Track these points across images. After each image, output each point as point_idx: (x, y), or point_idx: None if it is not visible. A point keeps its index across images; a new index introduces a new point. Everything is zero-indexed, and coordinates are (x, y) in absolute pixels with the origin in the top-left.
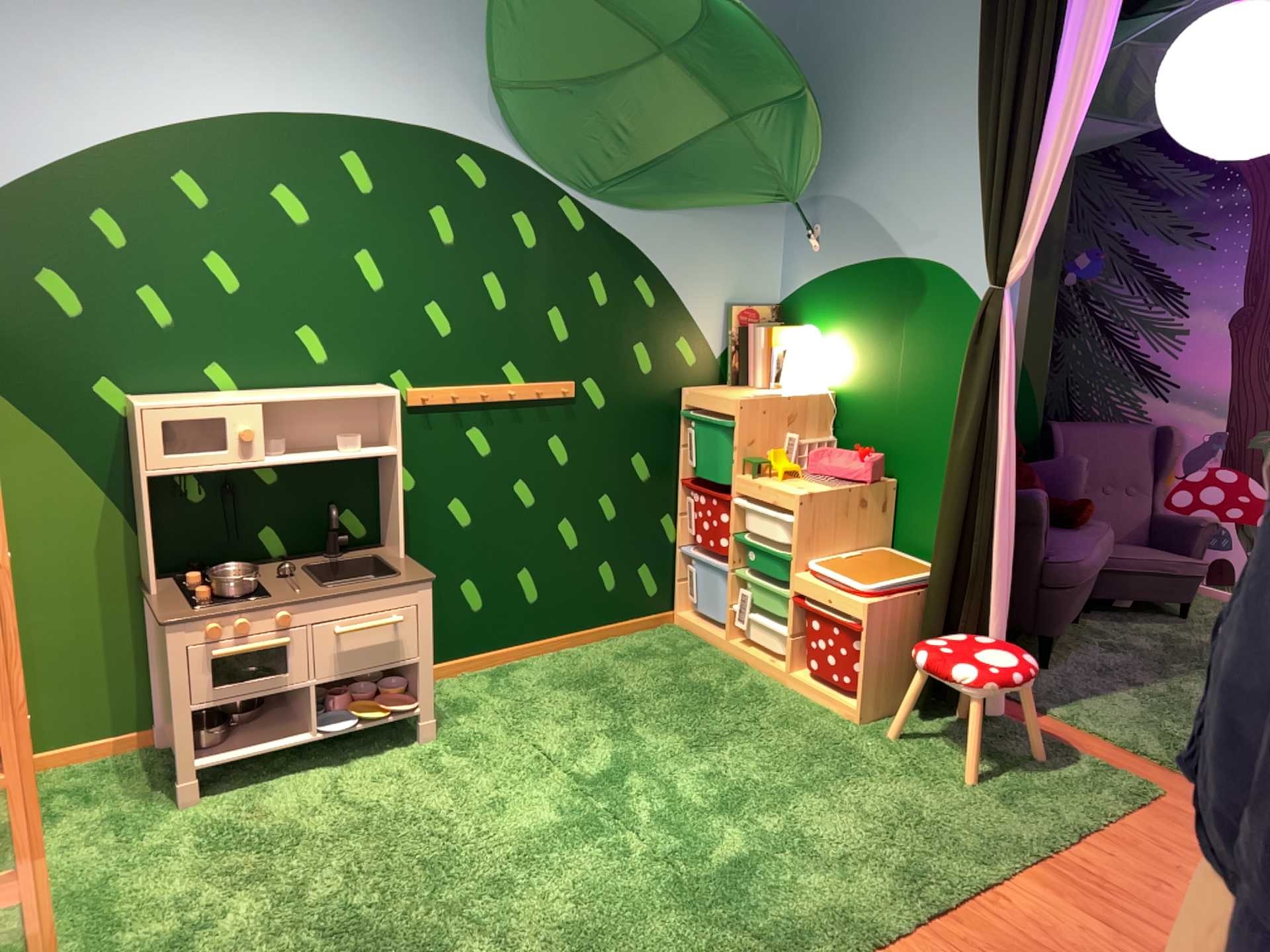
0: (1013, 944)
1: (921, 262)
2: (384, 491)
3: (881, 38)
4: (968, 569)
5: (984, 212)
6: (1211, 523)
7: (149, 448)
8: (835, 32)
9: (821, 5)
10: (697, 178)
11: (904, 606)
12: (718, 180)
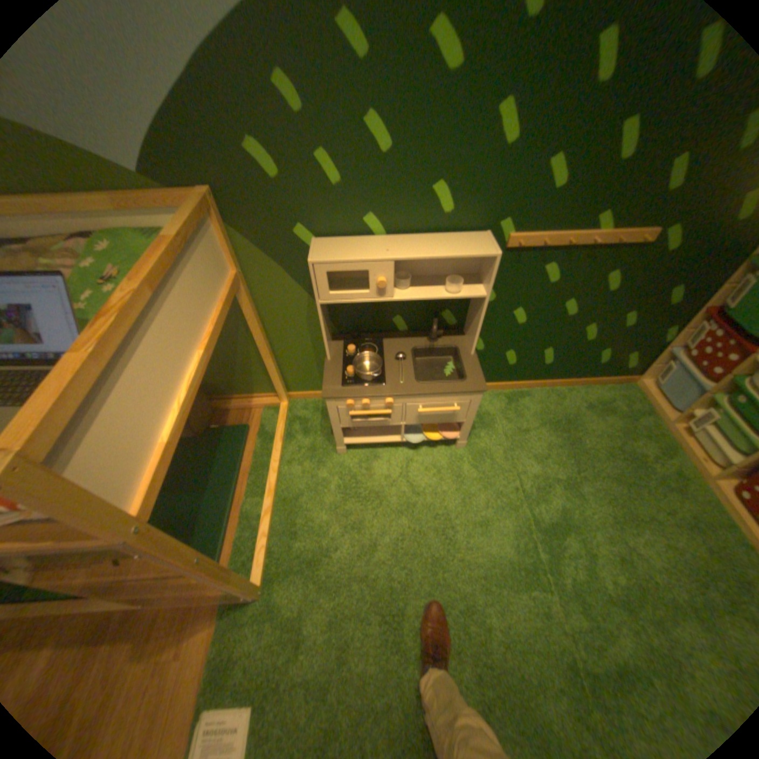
0: None
1: None
2: (472, 308)
3: None
4: None
5: None
6: None
7: (320, 288)
8: None
9: None
10: None
11: None
12: None
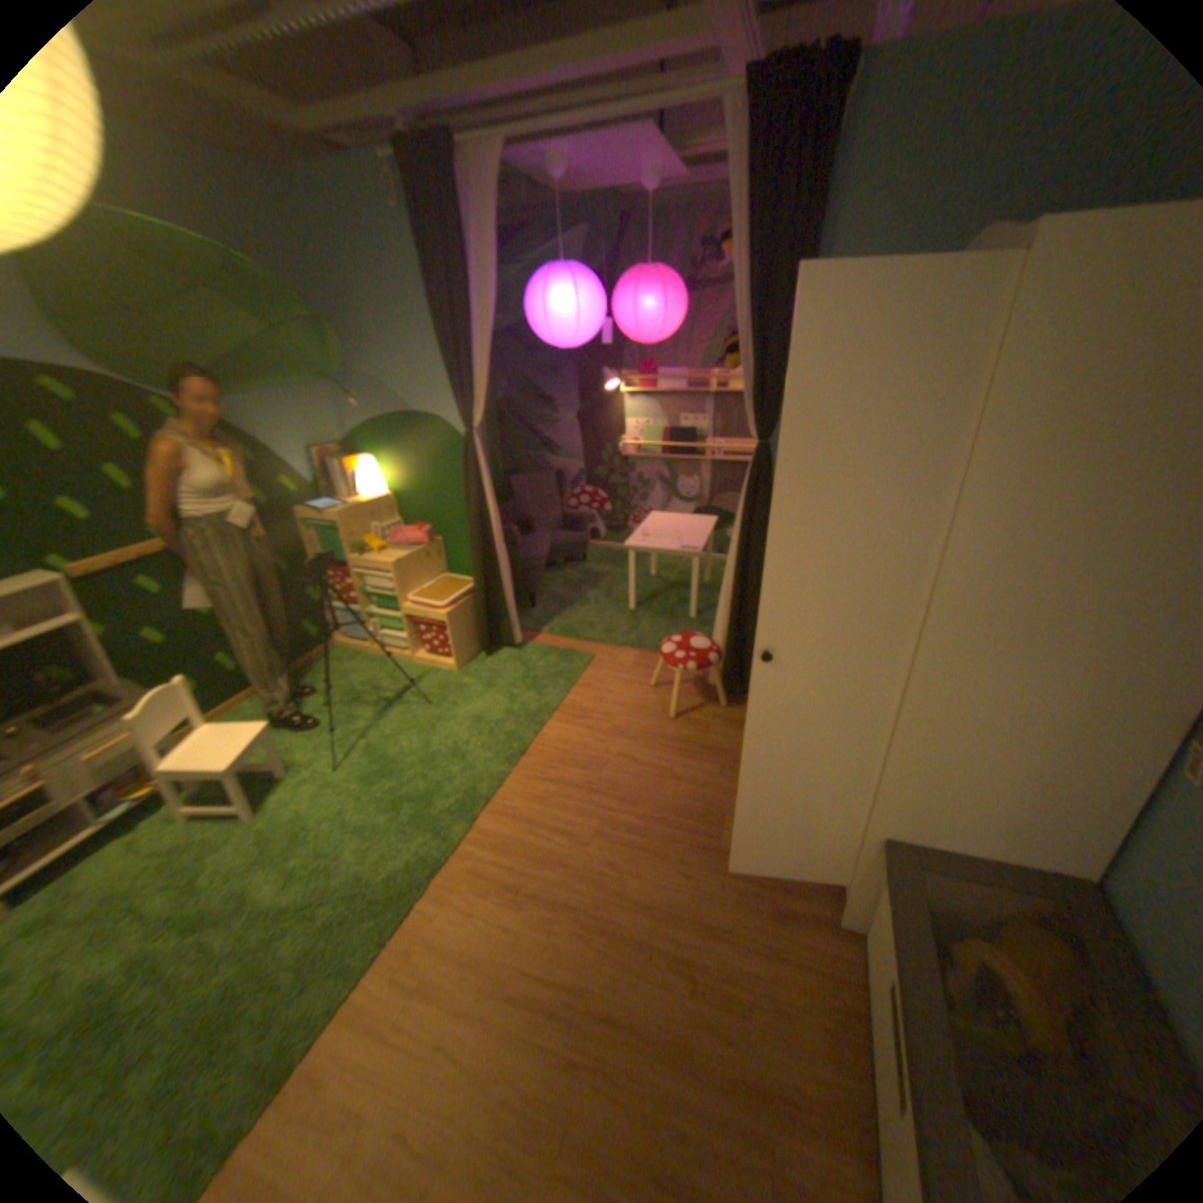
0: (554, 756)
1: (424, 416)
2: (83, 646)
3: (360, 270)
4: (492, 583)
5: (452, 386)
6: (589, 517)
7: None
8: (326, 262)
9: (311, 241)
10: (259, 372)
11: (465, 608)
12: (275, 372)
